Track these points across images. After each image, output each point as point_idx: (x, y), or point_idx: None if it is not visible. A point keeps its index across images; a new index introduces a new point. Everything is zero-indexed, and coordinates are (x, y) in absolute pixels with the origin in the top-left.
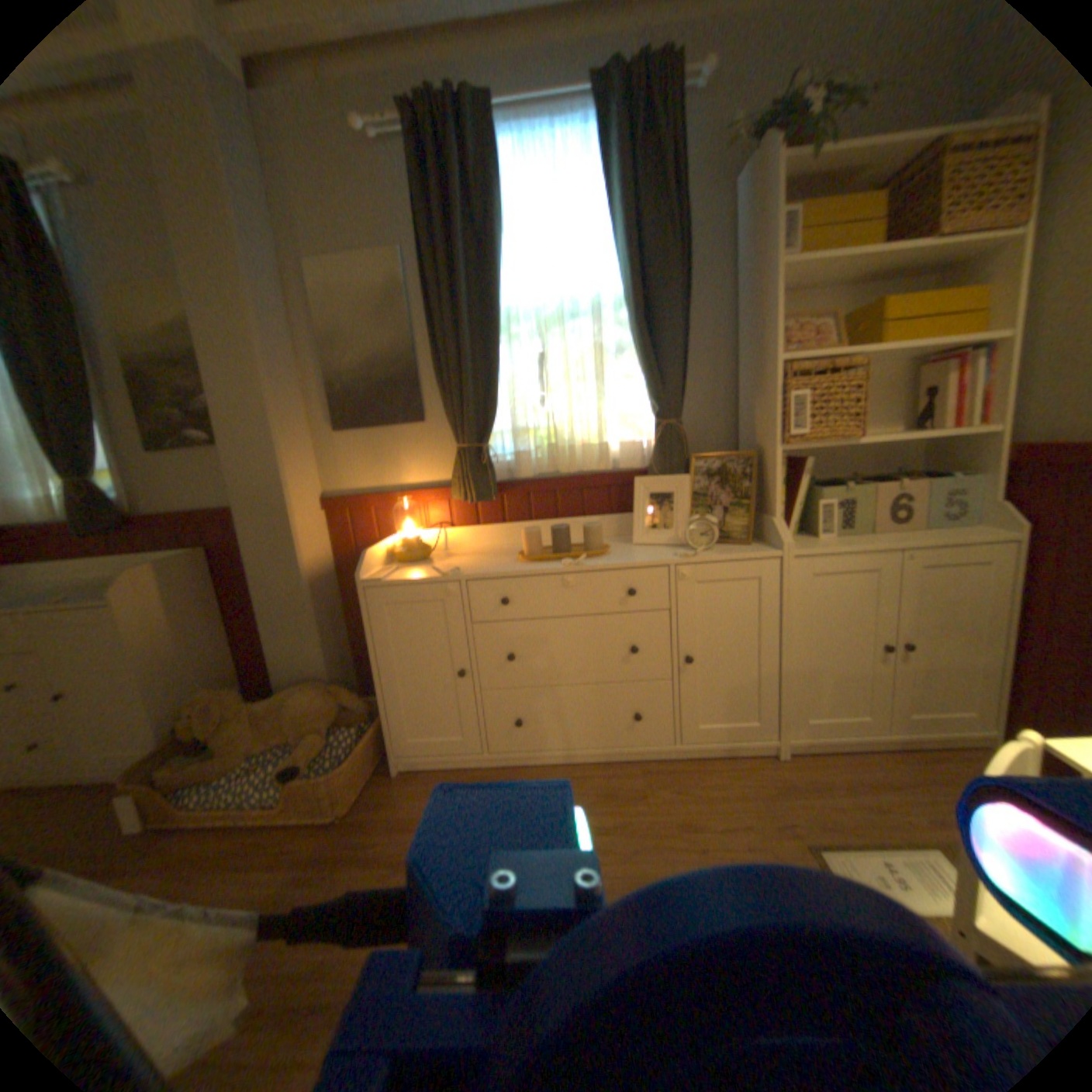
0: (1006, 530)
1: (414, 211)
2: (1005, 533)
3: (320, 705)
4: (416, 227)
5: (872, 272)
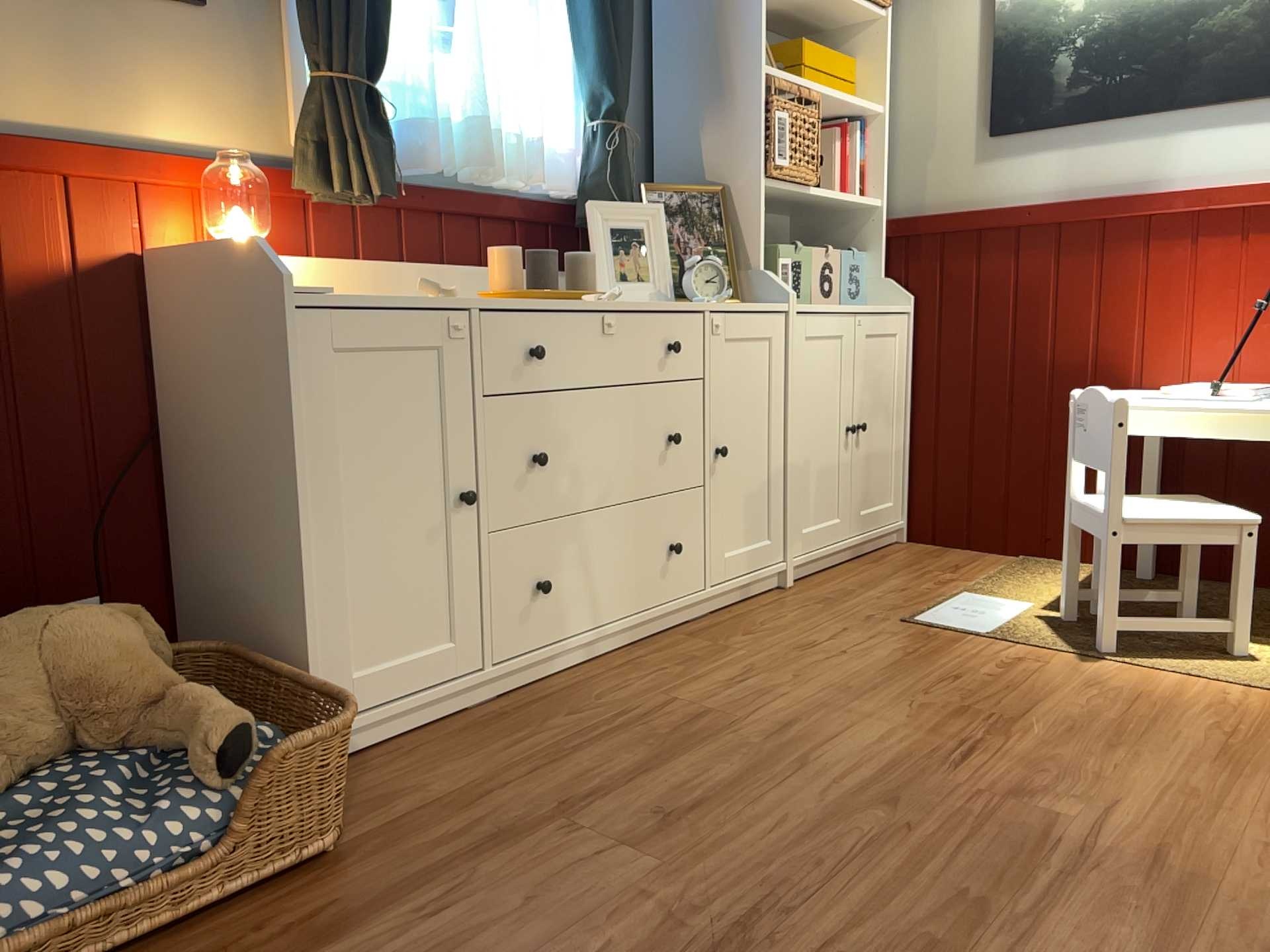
0: (893, 304)
1: None
2: (895, 306)
3: (135, 634)
4: None
5: (773, 10)
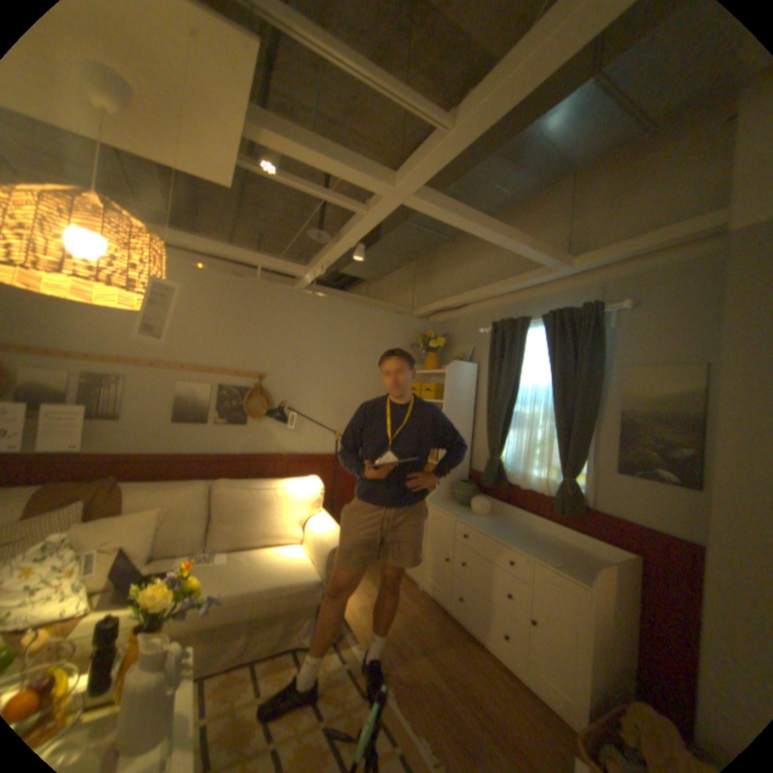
0: None
1: None
2: None
3: None
4: None
5: None
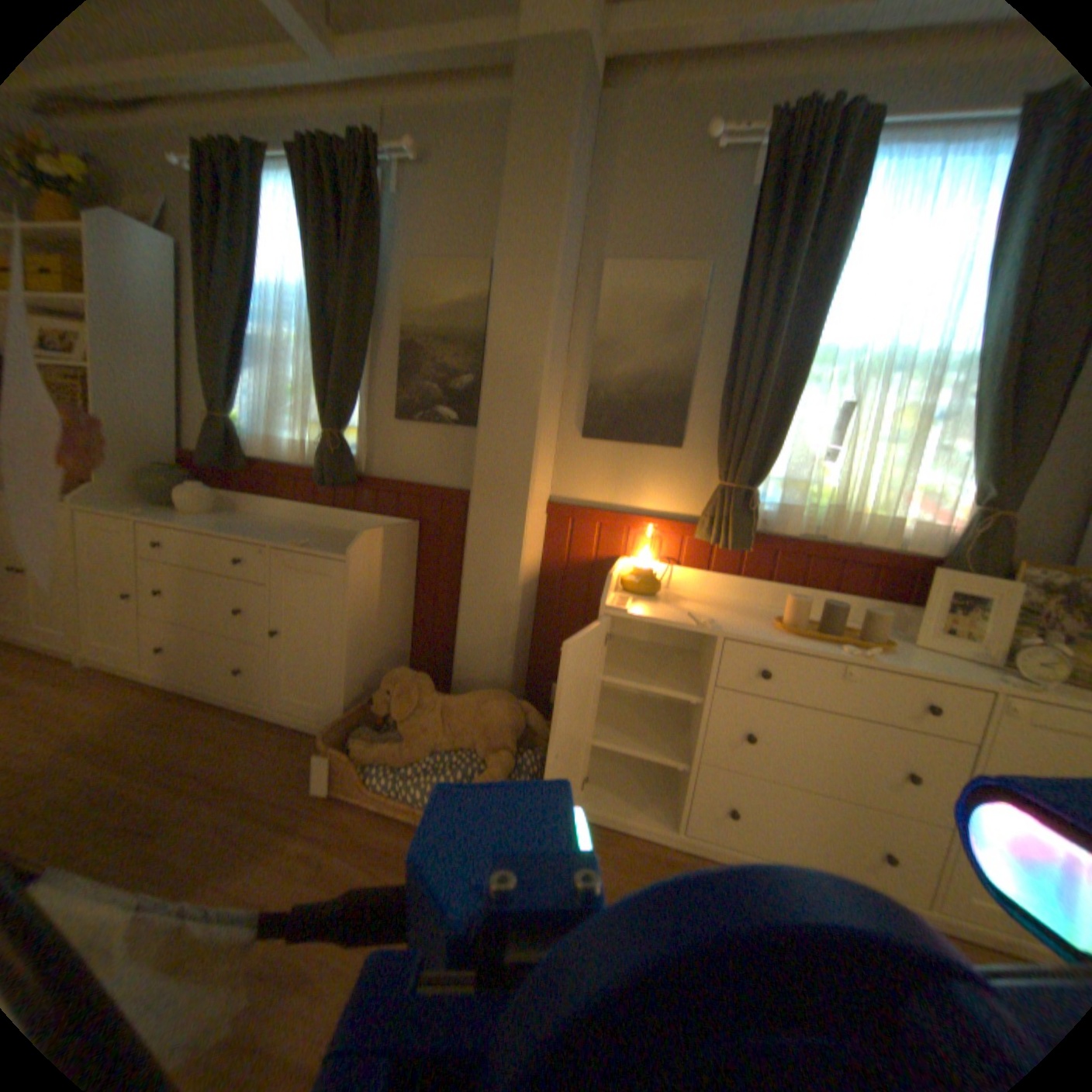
0: None
1: (753, 229)
2: None
3: (514, 721)
4: (750, 246)
5: None
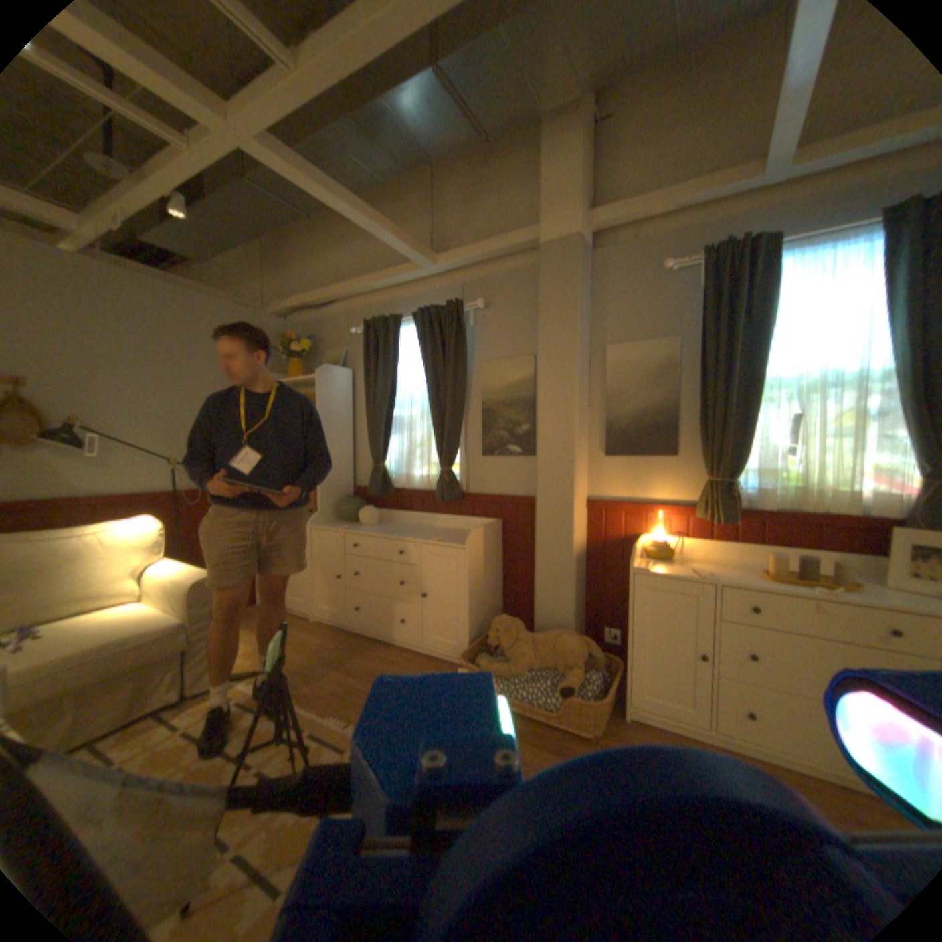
0: None
1: (703, 315)
2: None
3: (580, 649)
4: (703, 326)
5: None
